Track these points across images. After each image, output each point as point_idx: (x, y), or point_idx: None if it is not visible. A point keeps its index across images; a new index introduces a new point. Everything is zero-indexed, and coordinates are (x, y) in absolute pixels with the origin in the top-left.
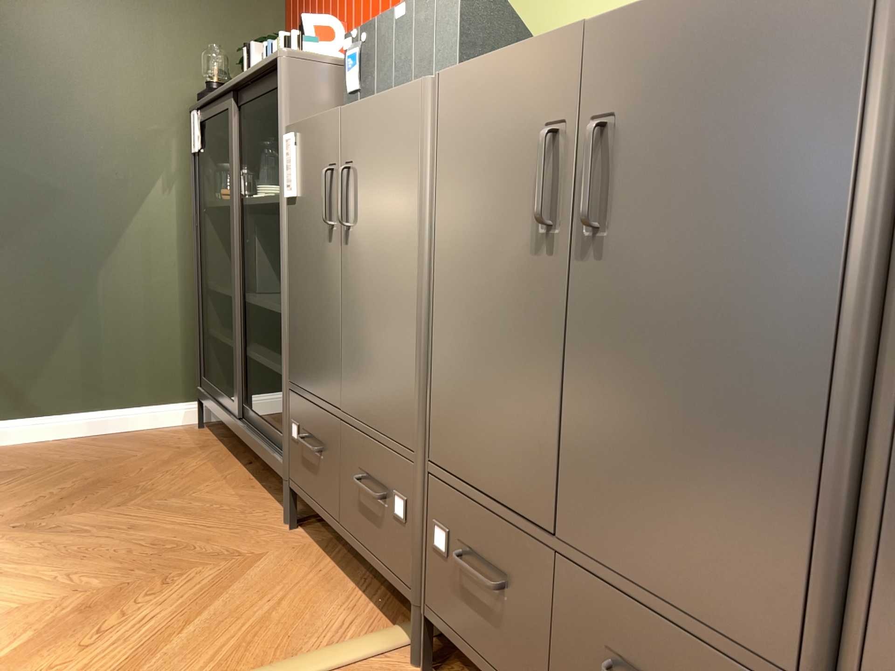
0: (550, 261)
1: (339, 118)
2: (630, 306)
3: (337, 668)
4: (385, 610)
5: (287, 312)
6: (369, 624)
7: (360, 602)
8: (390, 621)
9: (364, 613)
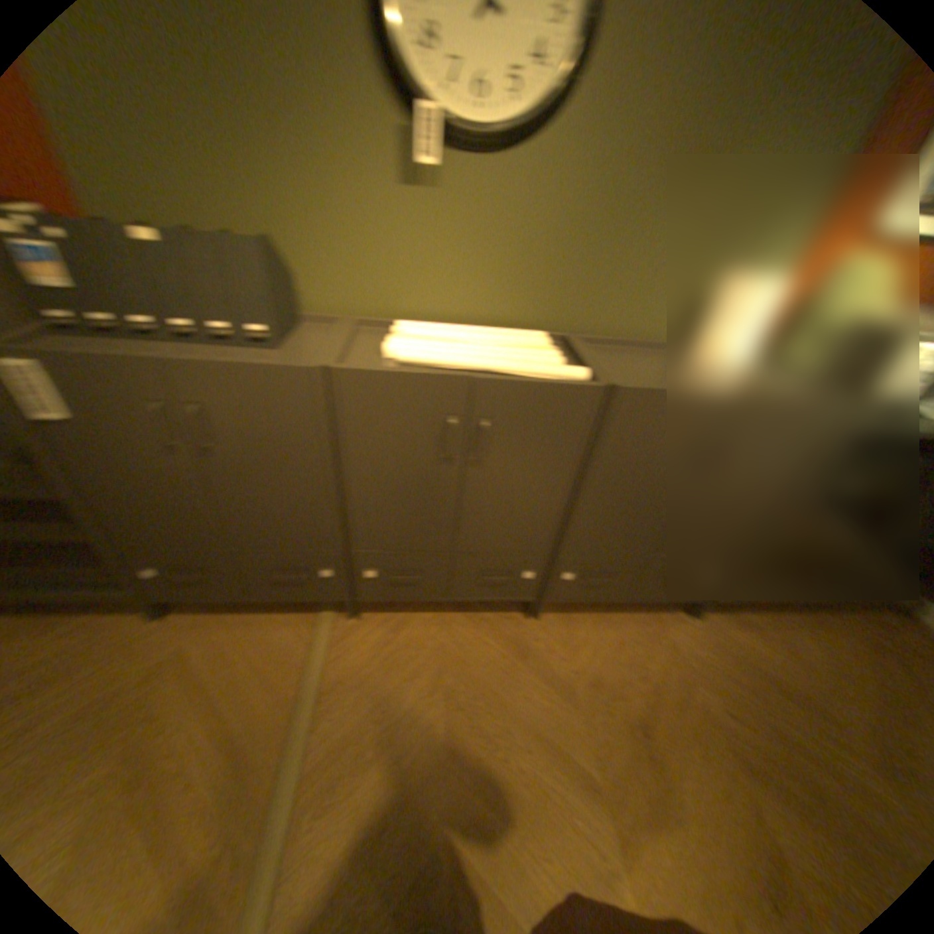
0: (453, 468)
1: (163, 365)
2: (498, 482)
3: (330, 650)
4: (302, 610)
5: (98, 503)
6: (307, 622)
7: (286, 617)
8: (313, 612)
9: (297, 620)
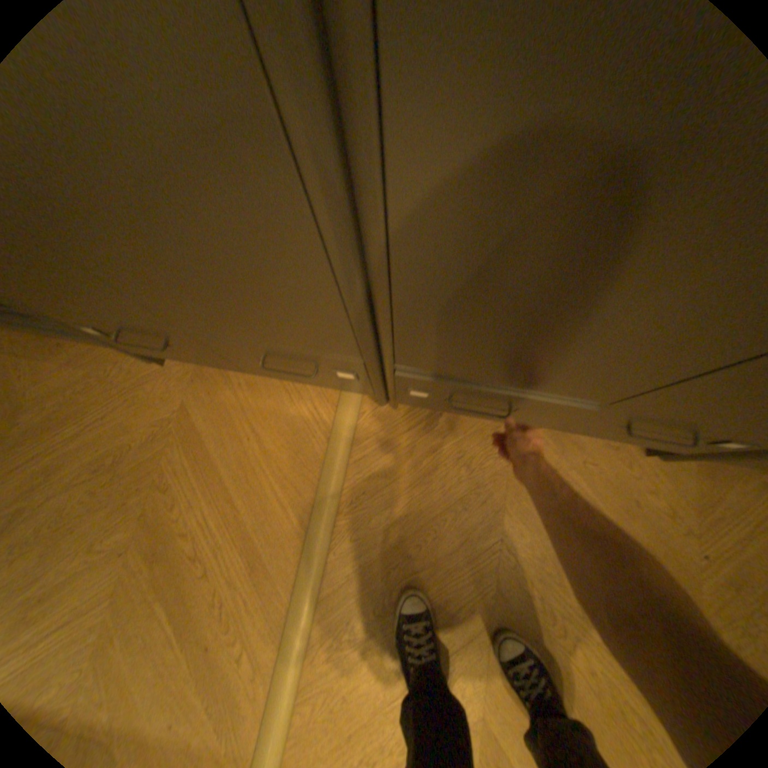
0: None
1: None
2: None
3: (351, 446)
4: None
5: None
6: (324, 398)
7: (297, 386)
8: None
9: (310, 392)
